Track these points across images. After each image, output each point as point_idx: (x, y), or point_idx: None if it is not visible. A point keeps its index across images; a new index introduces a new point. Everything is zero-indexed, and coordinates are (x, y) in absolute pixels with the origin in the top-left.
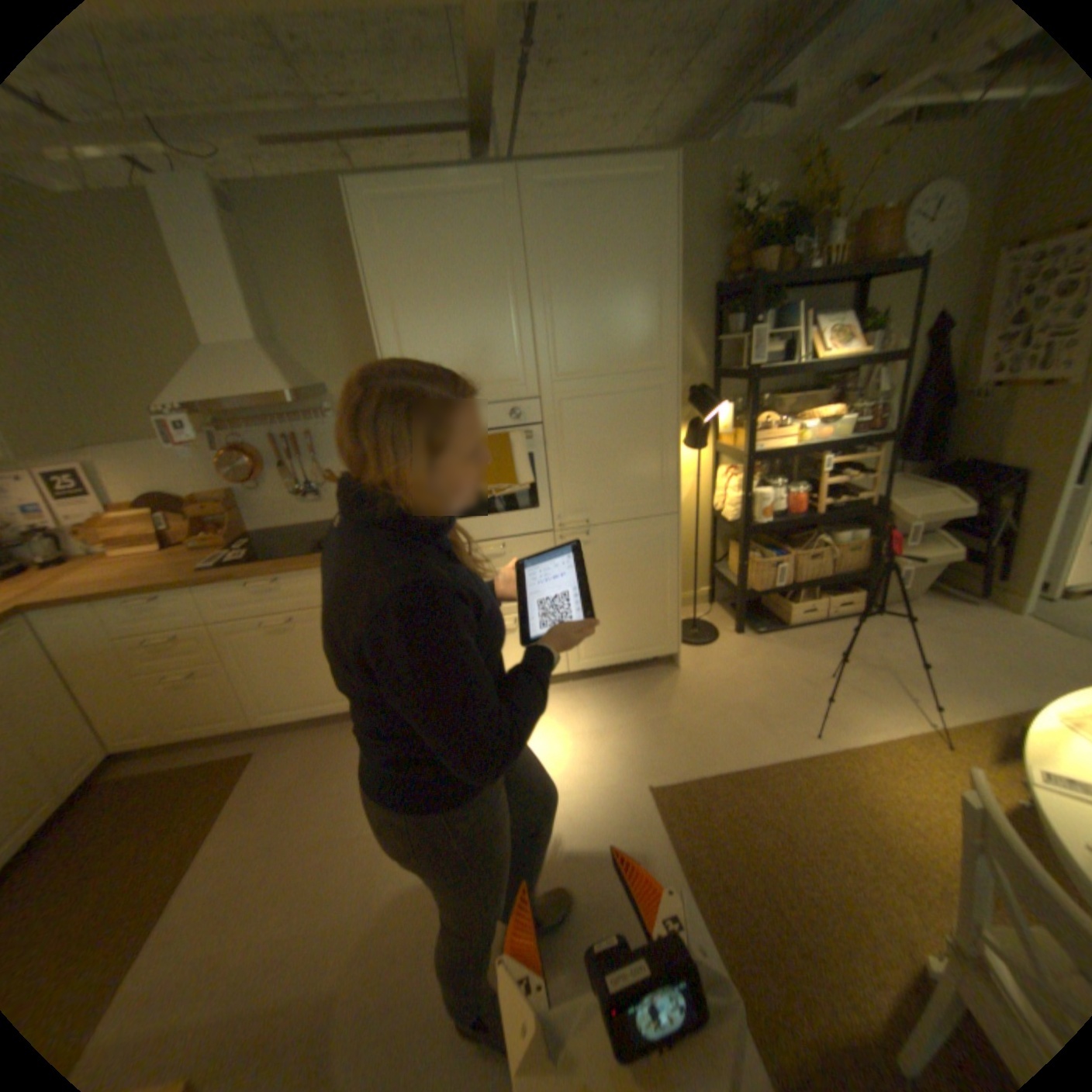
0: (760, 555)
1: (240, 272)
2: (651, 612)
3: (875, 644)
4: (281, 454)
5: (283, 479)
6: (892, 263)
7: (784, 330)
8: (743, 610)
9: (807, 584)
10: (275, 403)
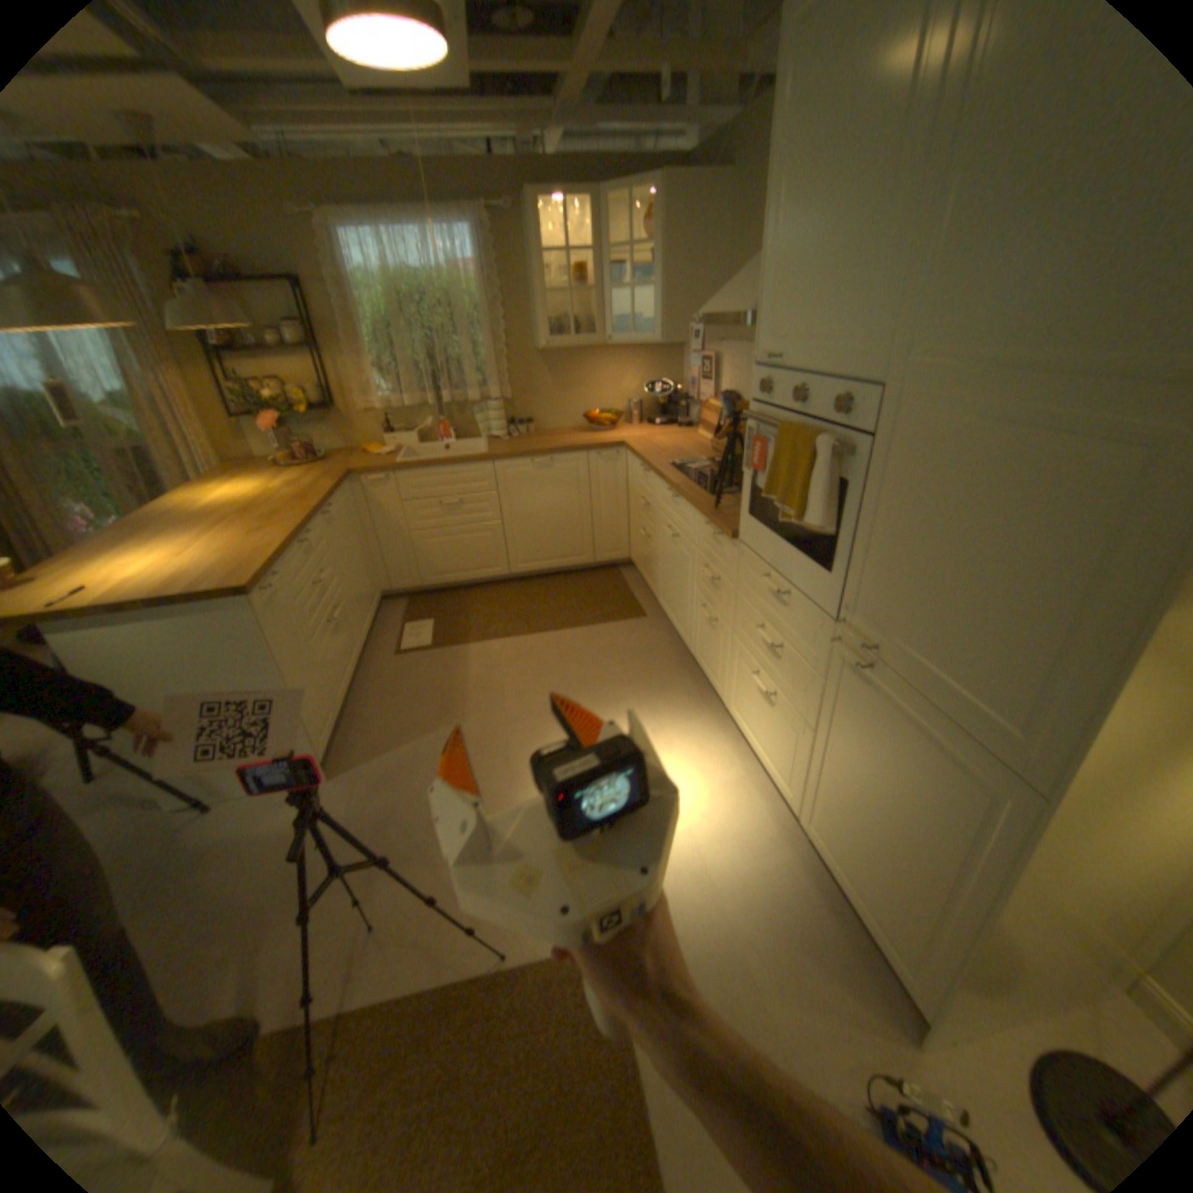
0: None
1: None
2: (912, 904)
3: None
4: None
5: None
6: None
7: None
8: None
9: None
10: None
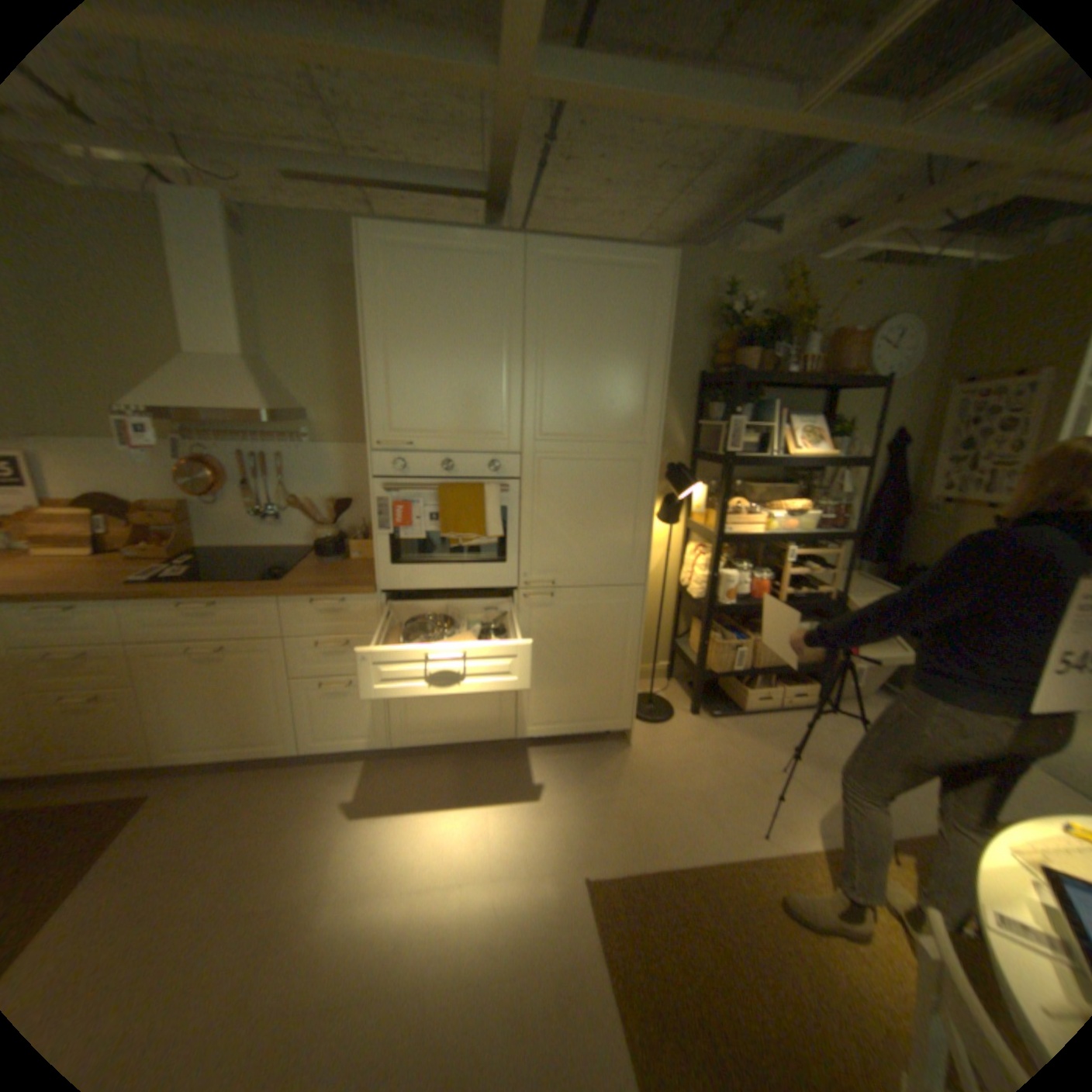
0: (720, 636)
1: (234, 291)
2: (607, 683)
3: (826, 740)
4: (245, 473)
5: (241, 499)
6: (859, 378)
7: (758, 424)
8: (699, 691)
9: (764, 671)
10: (247, 422)
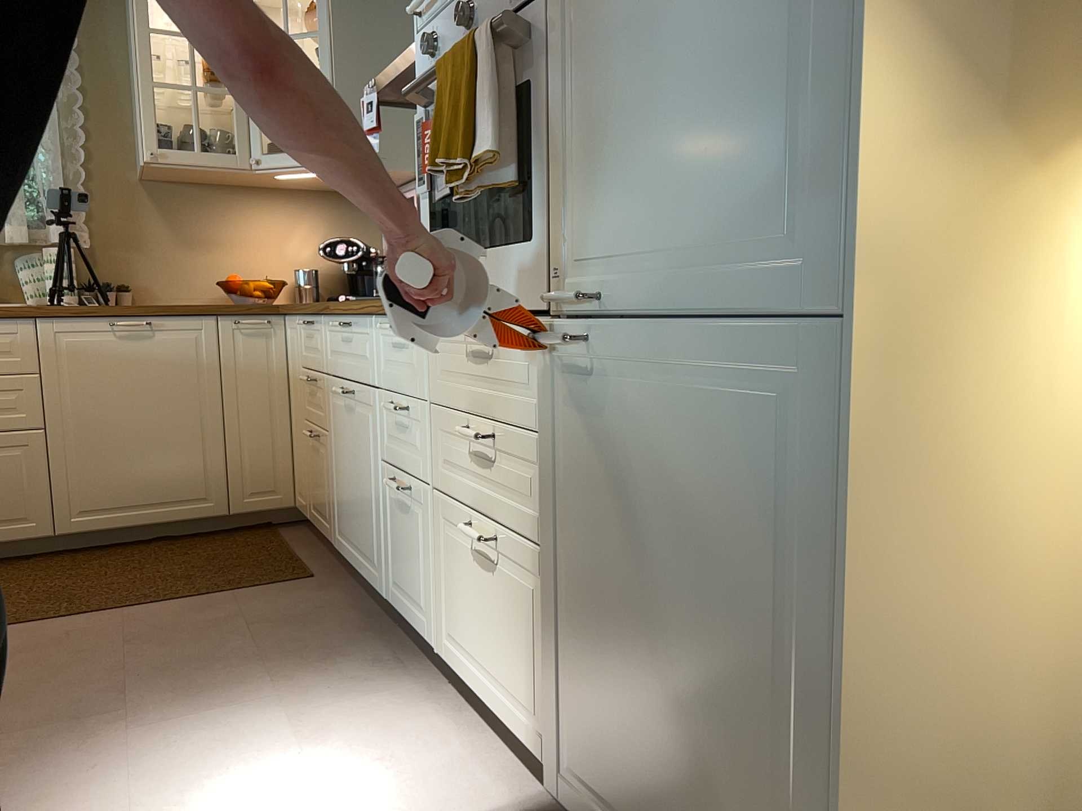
0: None
1: None
2: (756, 771)
3: None
4: None
5: None
6: None
7: None
8: None
9: None
10: None
